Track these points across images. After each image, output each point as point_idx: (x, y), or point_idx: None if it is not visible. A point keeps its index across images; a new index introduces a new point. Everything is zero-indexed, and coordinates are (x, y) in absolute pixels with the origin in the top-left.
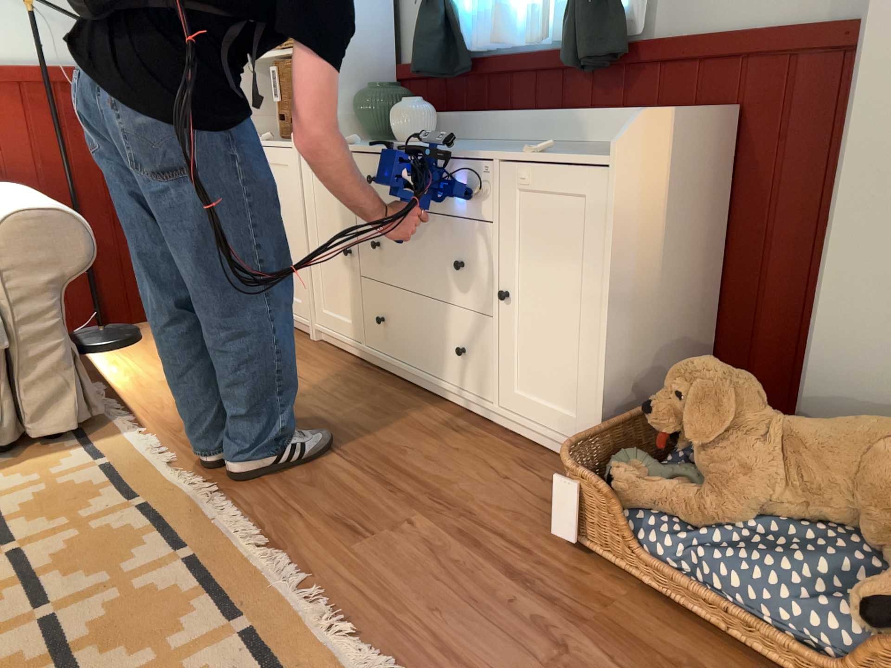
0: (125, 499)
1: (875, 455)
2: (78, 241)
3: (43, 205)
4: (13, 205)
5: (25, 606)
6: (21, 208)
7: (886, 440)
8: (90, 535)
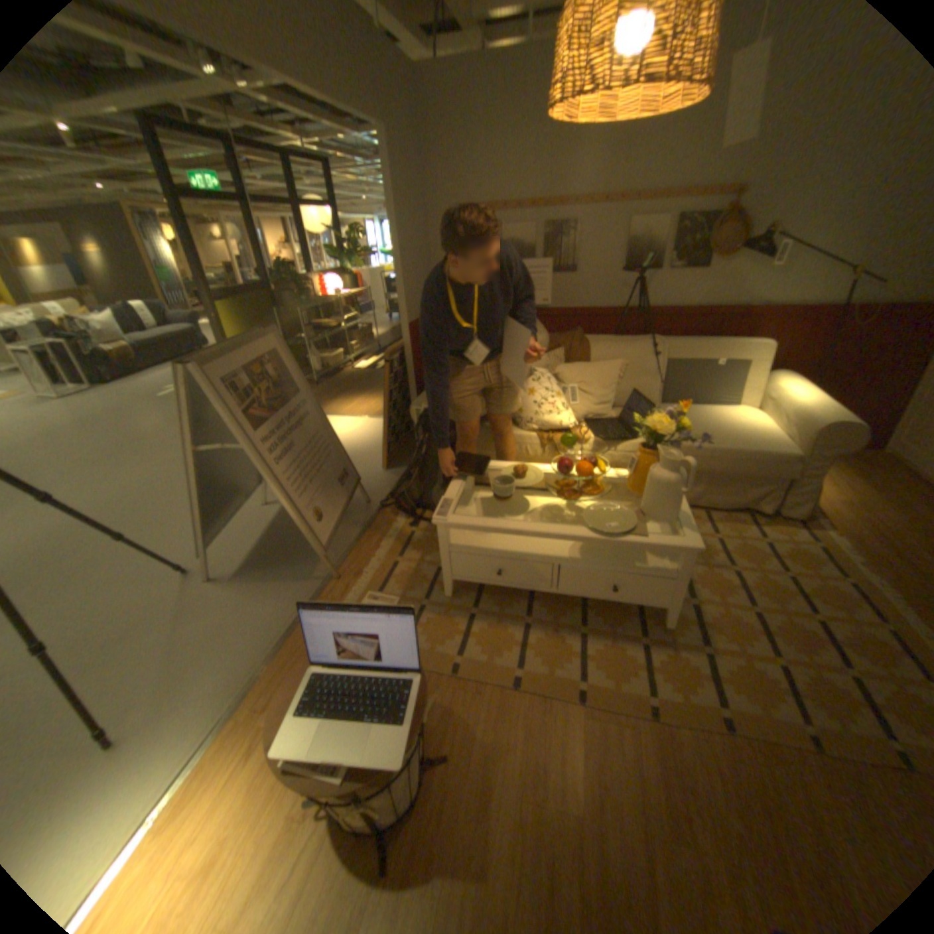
0: (842, 576)
1: None
2: (860, 439)
3: (848, 416)
4: (826, 409)
5: (809, 610)
6: (836, 416)
7: None
8: (830, 589)
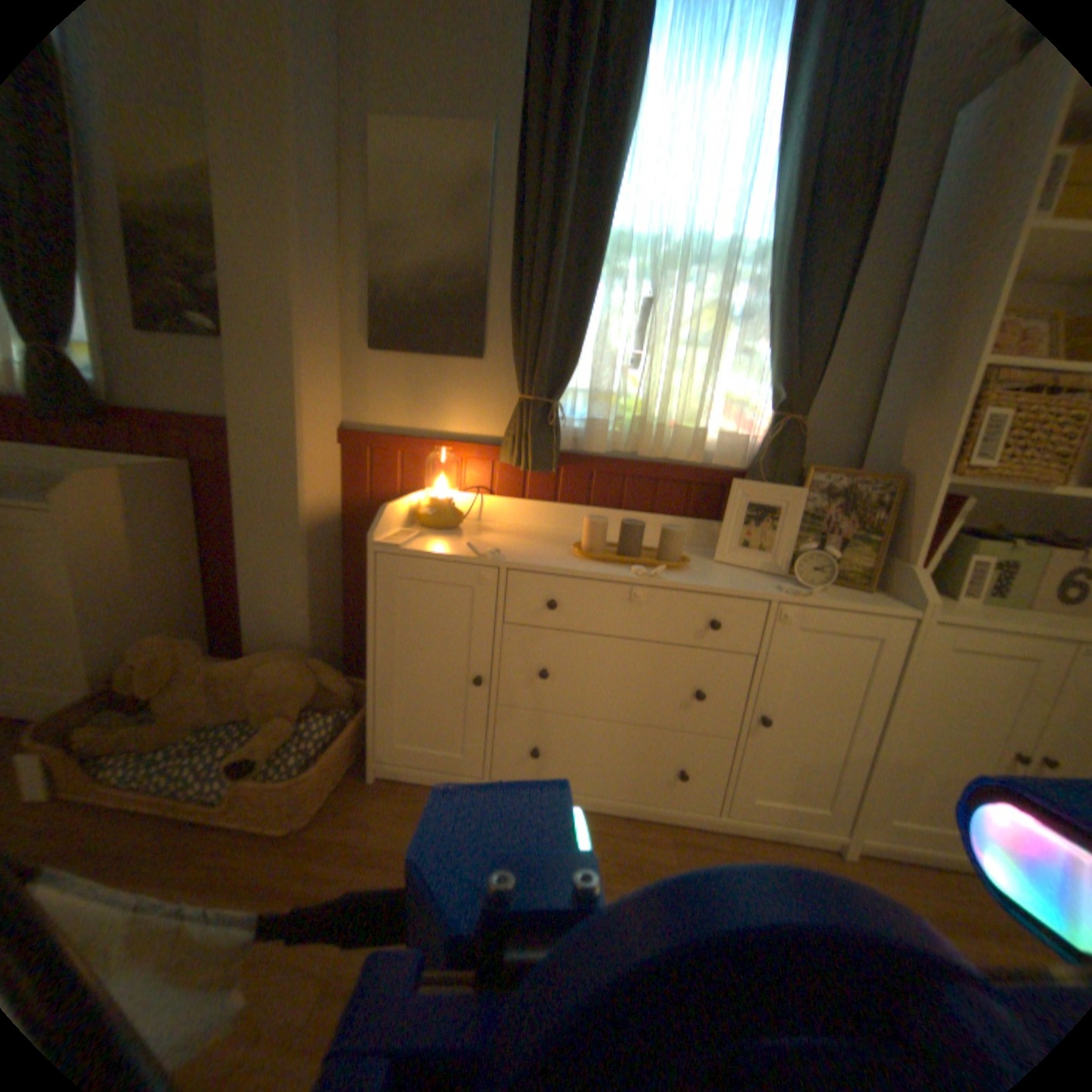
0: None
1: (256, 678)
2: None
3: None
4: None
5: None
6: None
7: (262, 668)
8: None
